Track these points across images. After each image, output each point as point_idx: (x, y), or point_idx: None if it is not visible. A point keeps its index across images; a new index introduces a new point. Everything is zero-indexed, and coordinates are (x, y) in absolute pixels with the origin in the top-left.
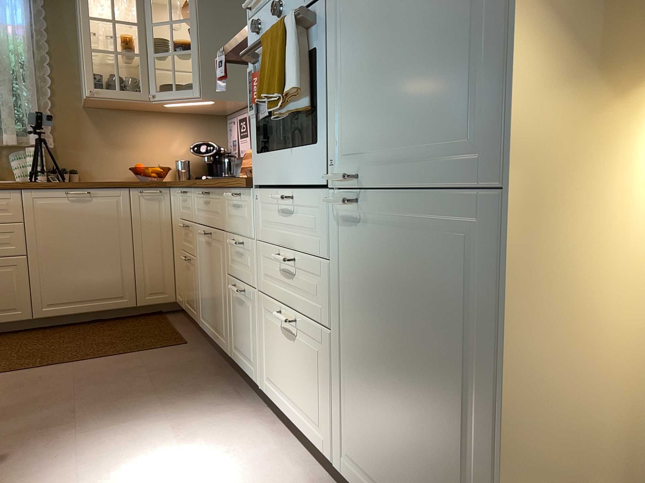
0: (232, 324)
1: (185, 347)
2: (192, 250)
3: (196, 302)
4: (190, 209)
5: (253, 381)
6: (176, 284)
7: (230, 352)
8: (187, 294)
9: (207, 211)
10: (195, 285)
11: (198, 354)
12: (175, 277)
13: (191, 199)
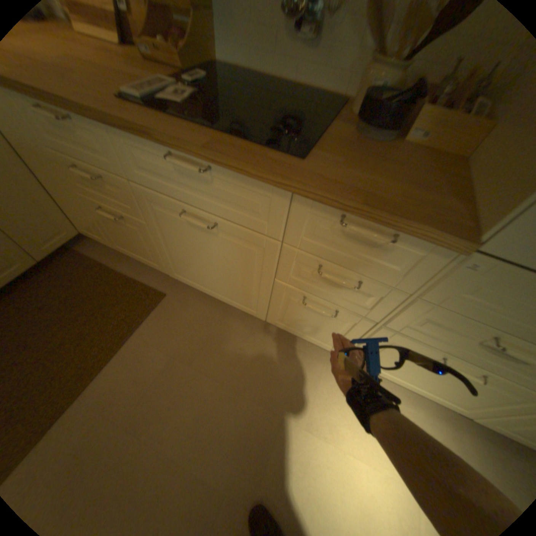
0: (279, 310)
1: (170, 302)
2: (126, 210)
3: (154, 258)
4: (100, 155)
5: (322, 348)
6: (71, 220)
7: (266, 319)
8: (118, 241)
9: (194, 189)
10: (147, 244)
11: (196, 307)
12: (66, 213)
13: (96, 139)
